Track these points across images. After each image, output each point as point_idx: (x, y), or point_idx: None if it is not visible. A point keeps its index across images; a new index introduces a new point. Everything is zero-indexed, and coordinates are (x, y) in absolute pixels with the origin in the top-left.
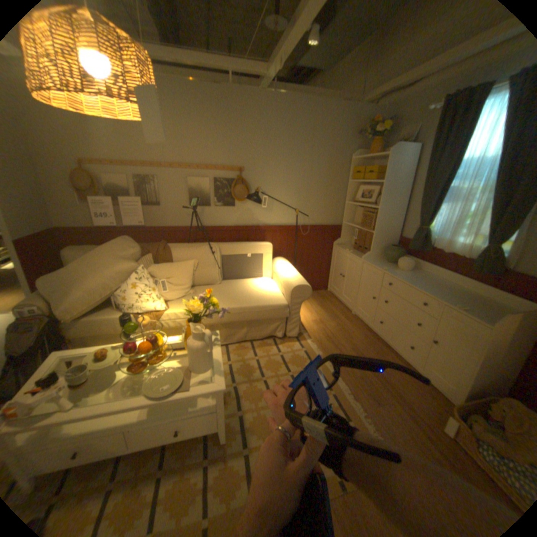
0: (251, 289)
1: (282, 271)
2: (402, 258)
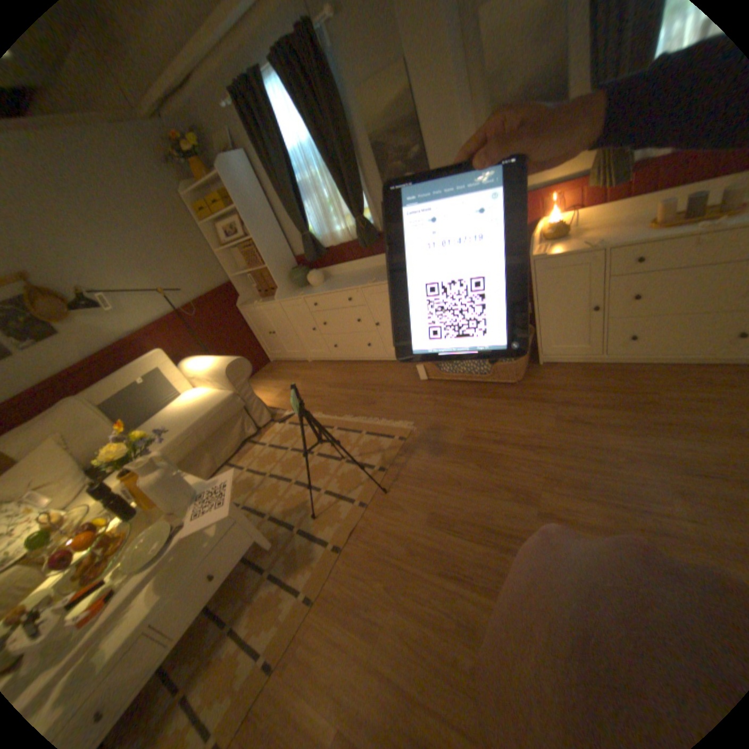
0: (177, 410)
1: (200, 365)
2: (308, 273)
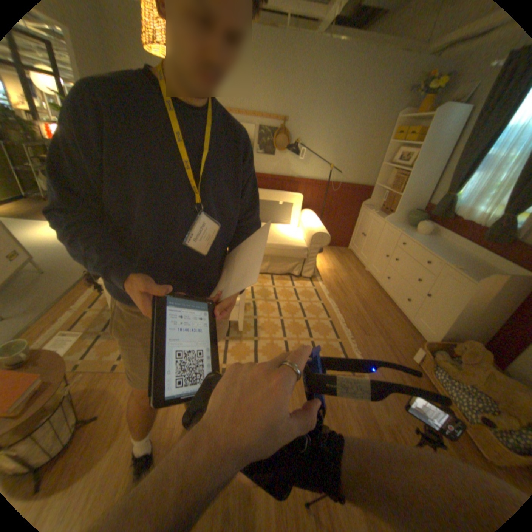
0: (278, 232)
1: (308, 221)
2: (422, 222)
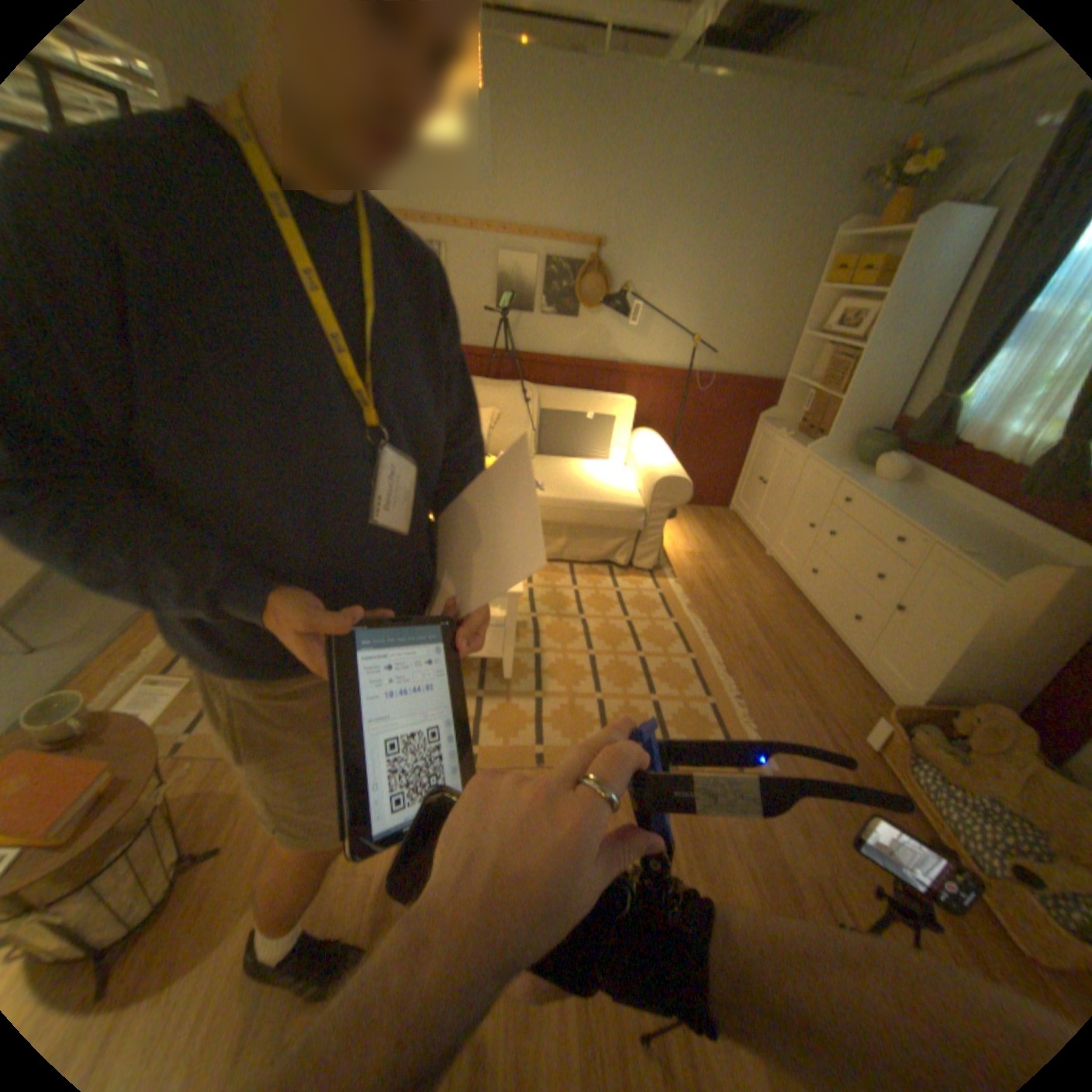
0: (584, 476)
1: (646, 453)
2: (887, 456)
